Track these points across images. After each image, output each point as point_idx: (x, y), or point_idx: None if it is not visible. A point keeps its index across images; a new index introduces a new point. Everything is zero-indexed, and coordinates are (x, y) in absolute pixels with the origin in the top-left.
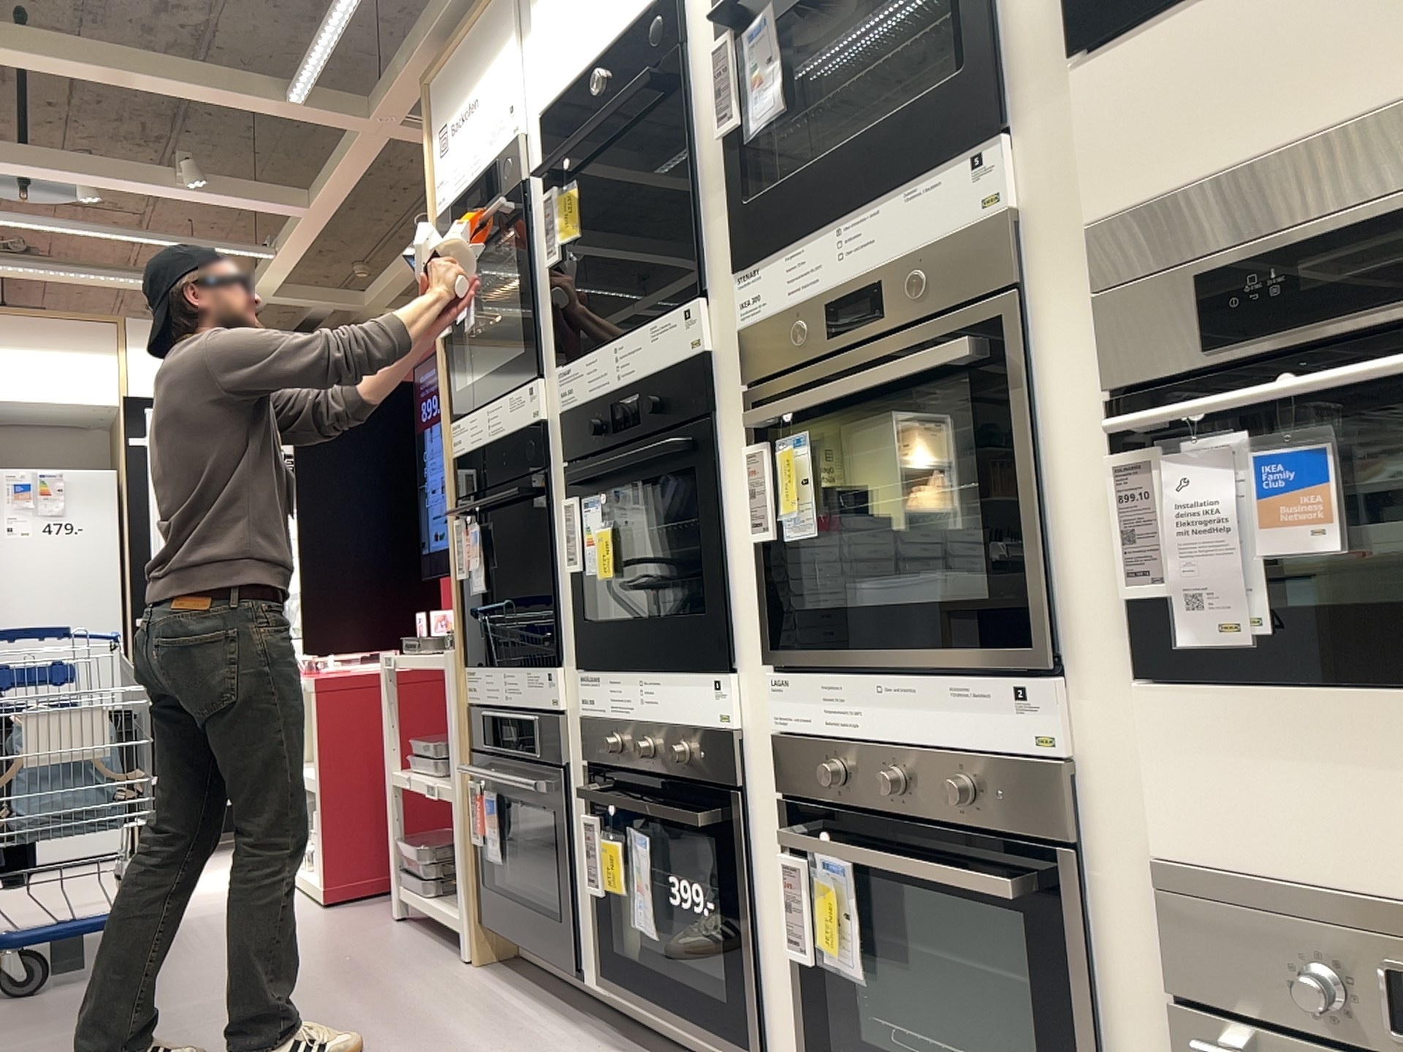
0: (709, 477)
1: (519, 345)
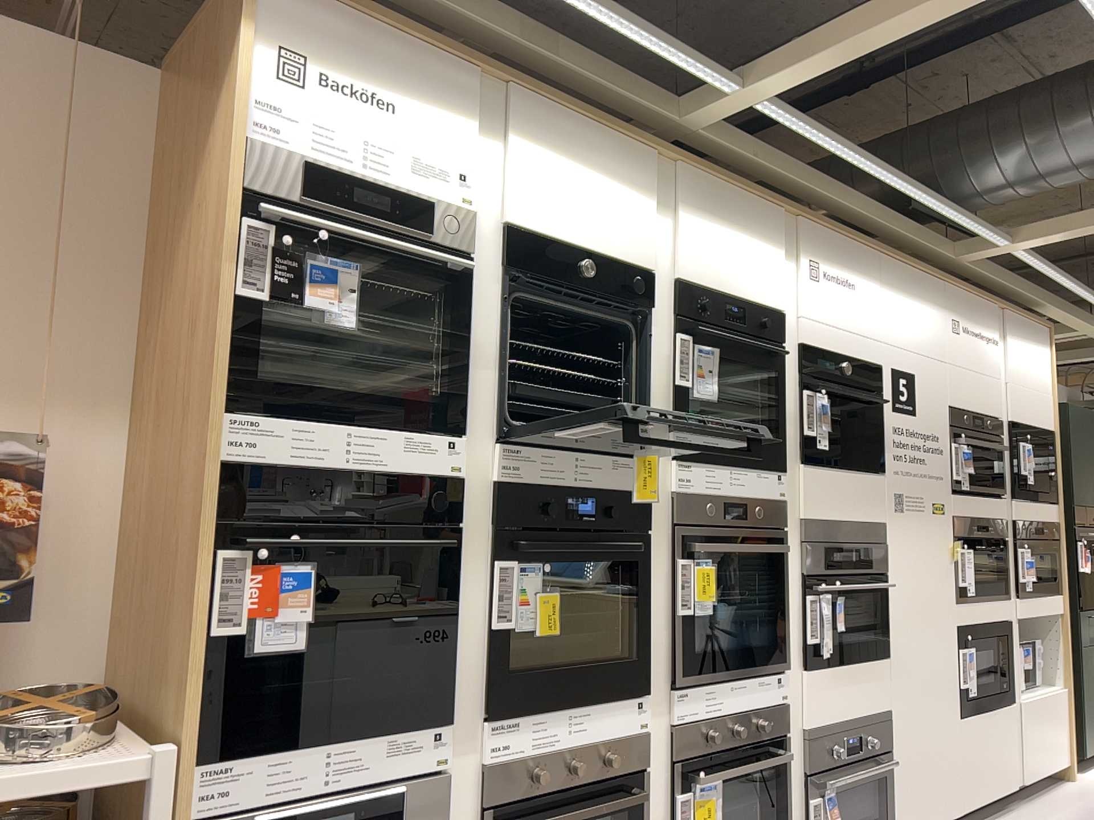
0: (644, 565)
1: (391, 378)
